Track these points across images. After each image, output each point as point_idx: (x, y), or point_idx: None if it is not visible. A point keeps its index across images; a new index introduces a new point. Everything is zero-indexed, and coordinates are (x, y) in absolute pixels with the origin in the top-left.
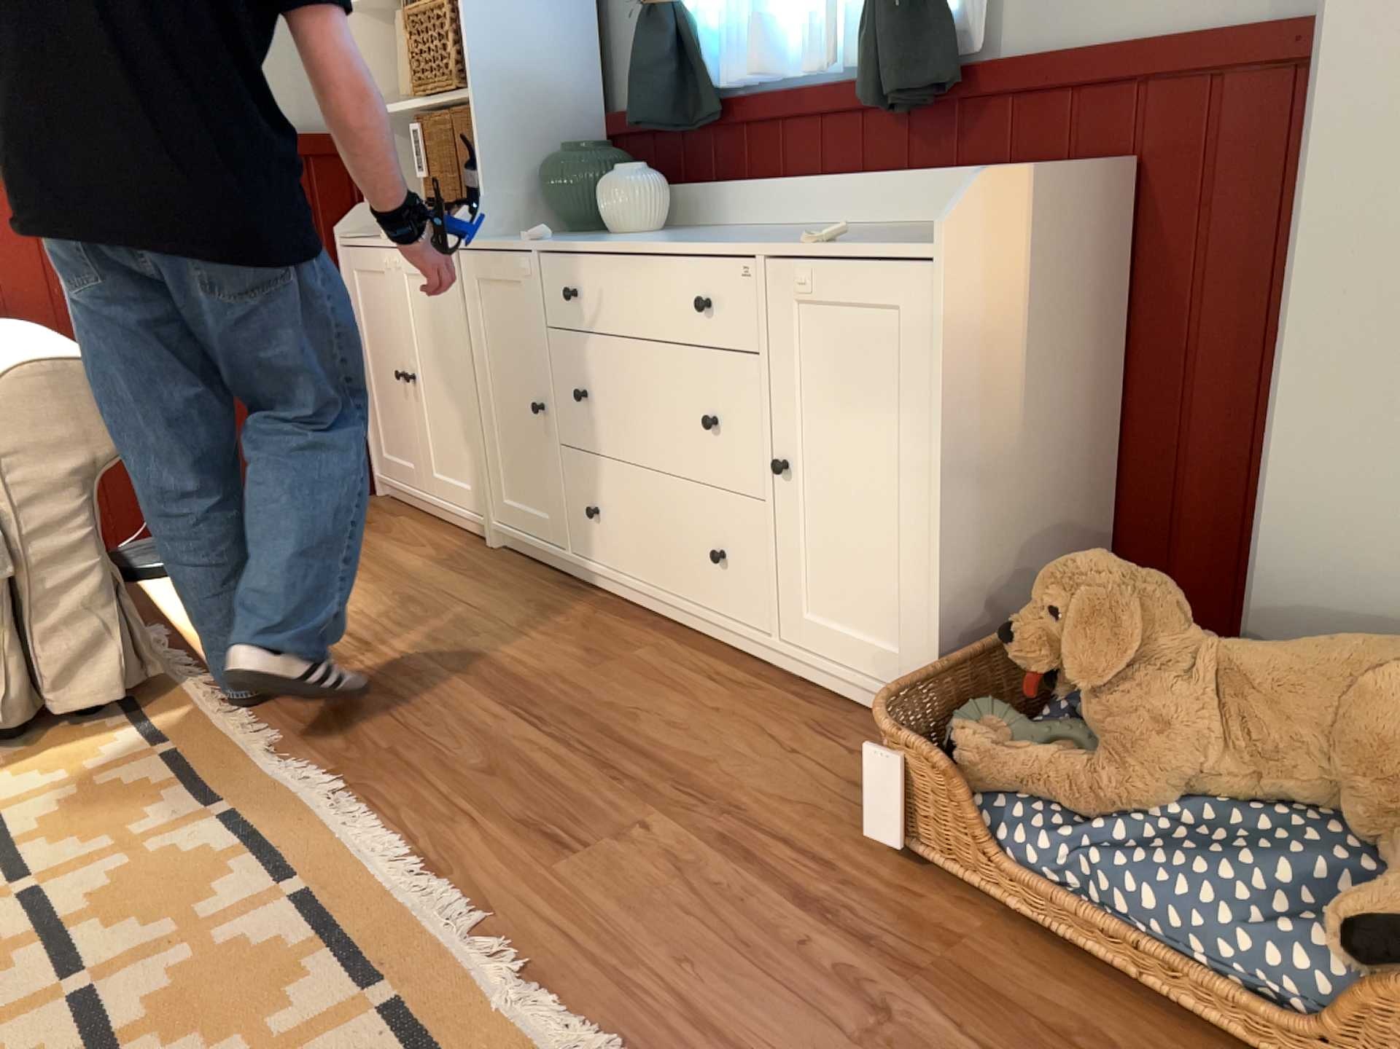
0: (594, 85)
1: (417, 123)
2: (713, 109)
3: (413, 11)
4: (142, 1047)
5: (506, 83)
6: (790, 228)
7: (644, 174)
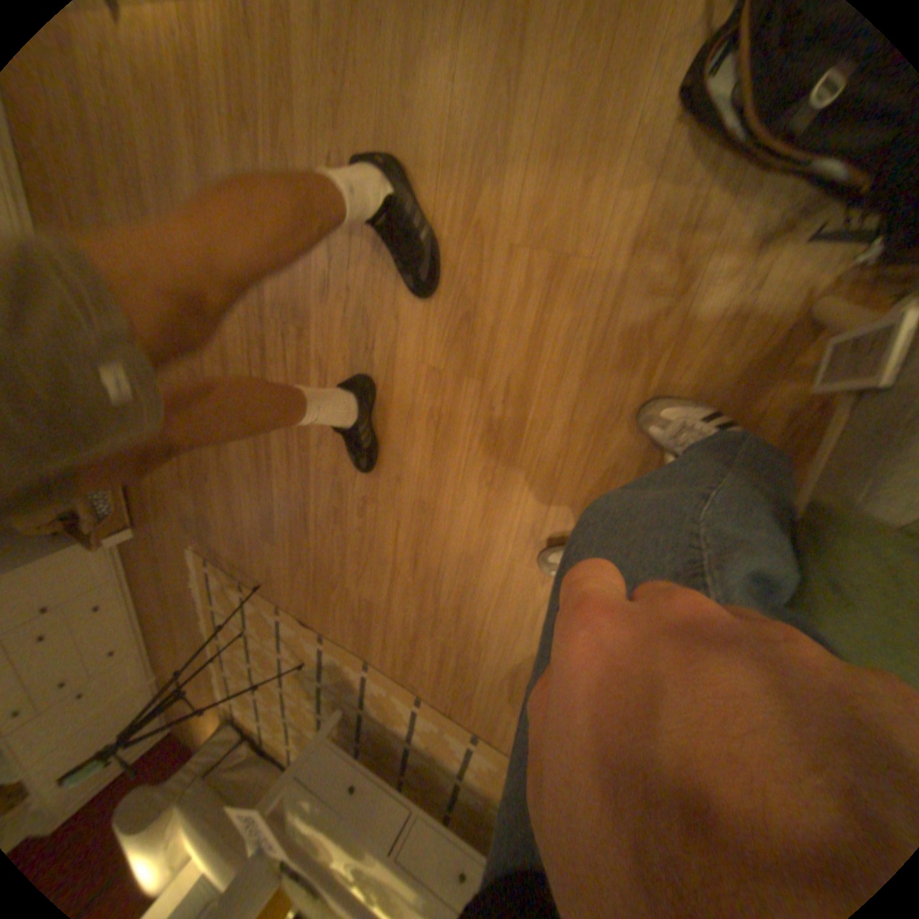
0: None
1: None
2: None
3: None
4: (236, 642)
5: None
6: None
7: None
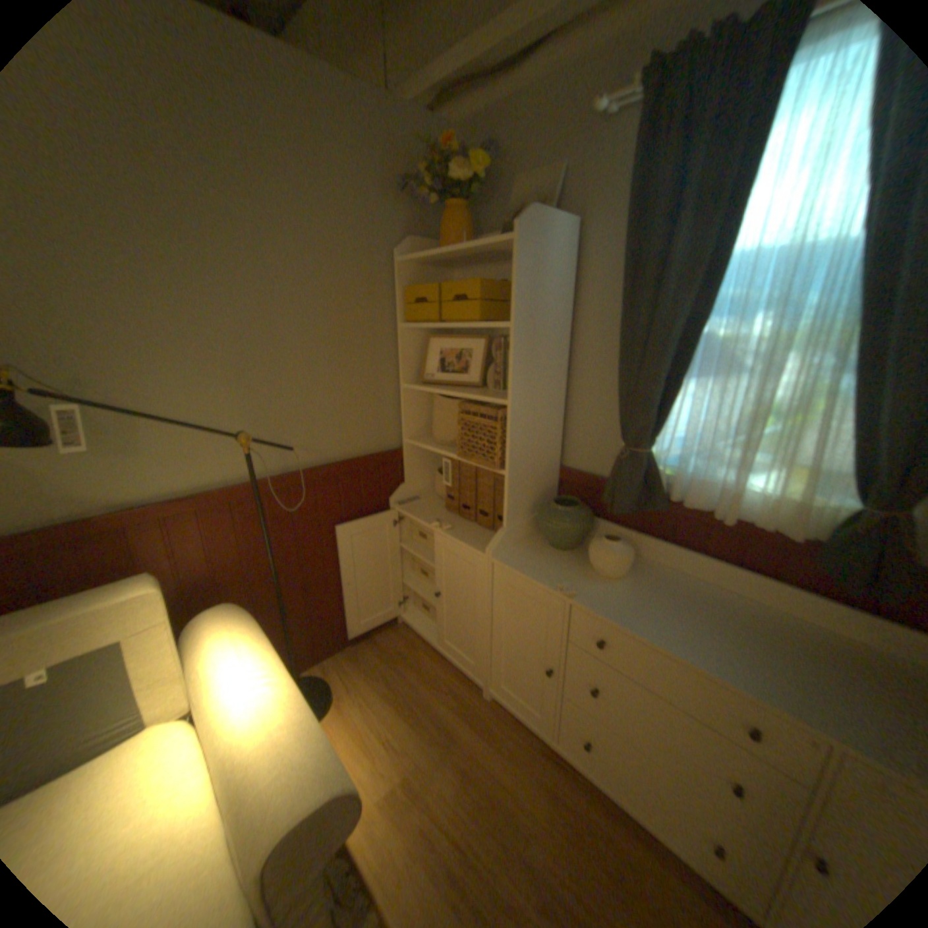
0: (559, 453)
1: (447, 455)
2: (666, 507)
3: (462, 408)
4: None
5: (524, 464)
6: (731, 602)
7: (628, 548)
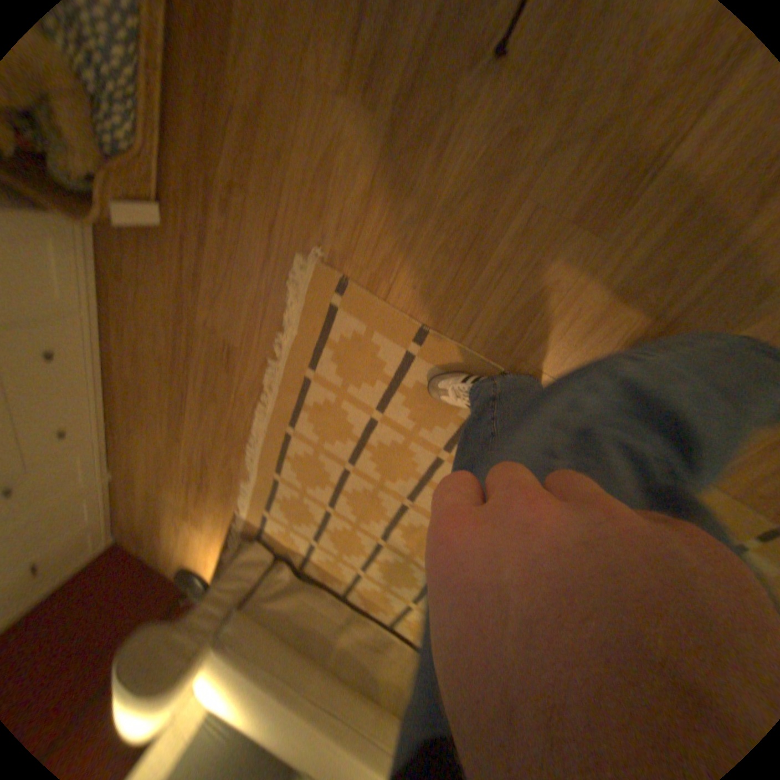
0: None
1: None
2: None
3: None
4: (354, 431)
5: None
6: None
7: None
